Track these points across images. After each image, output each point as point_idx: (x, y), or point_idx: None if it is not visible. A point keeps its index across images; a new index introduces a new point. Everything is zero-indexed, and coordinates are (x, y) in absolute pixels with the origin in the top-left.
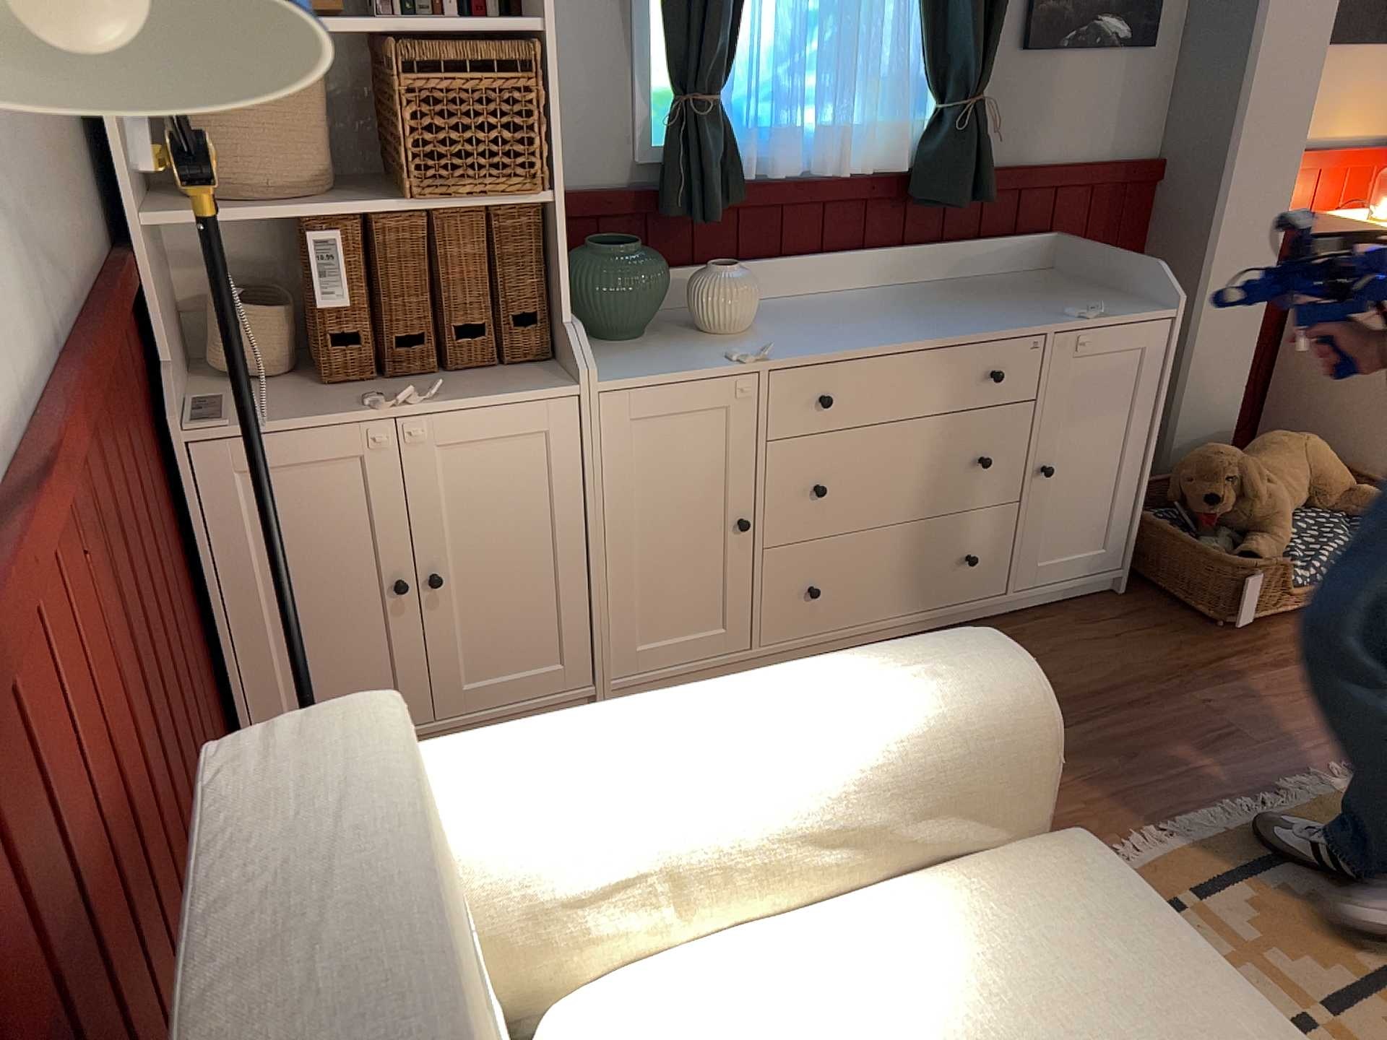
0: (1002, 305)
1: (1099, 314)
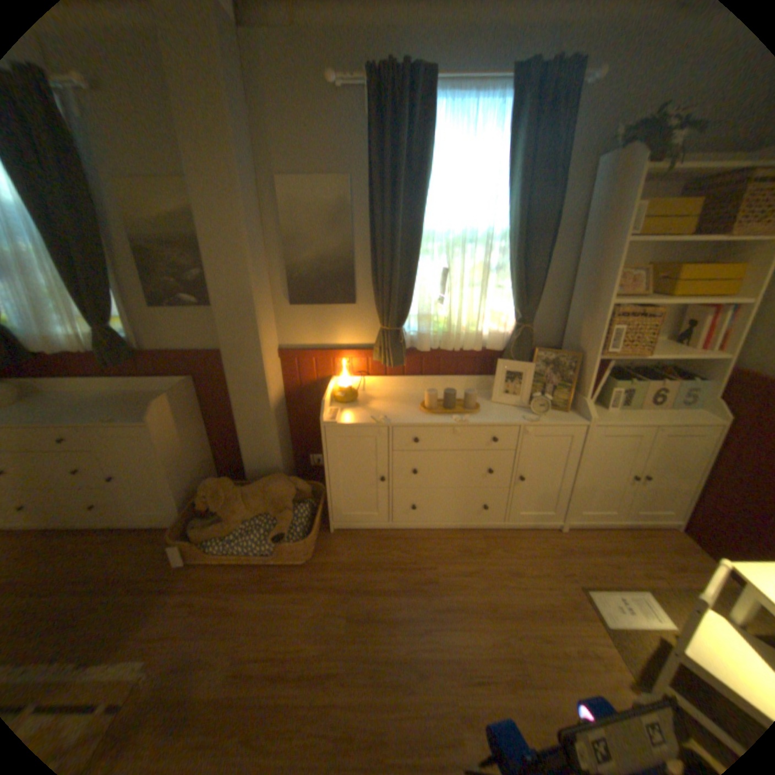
0: (108, 409)
1: (116, 421)
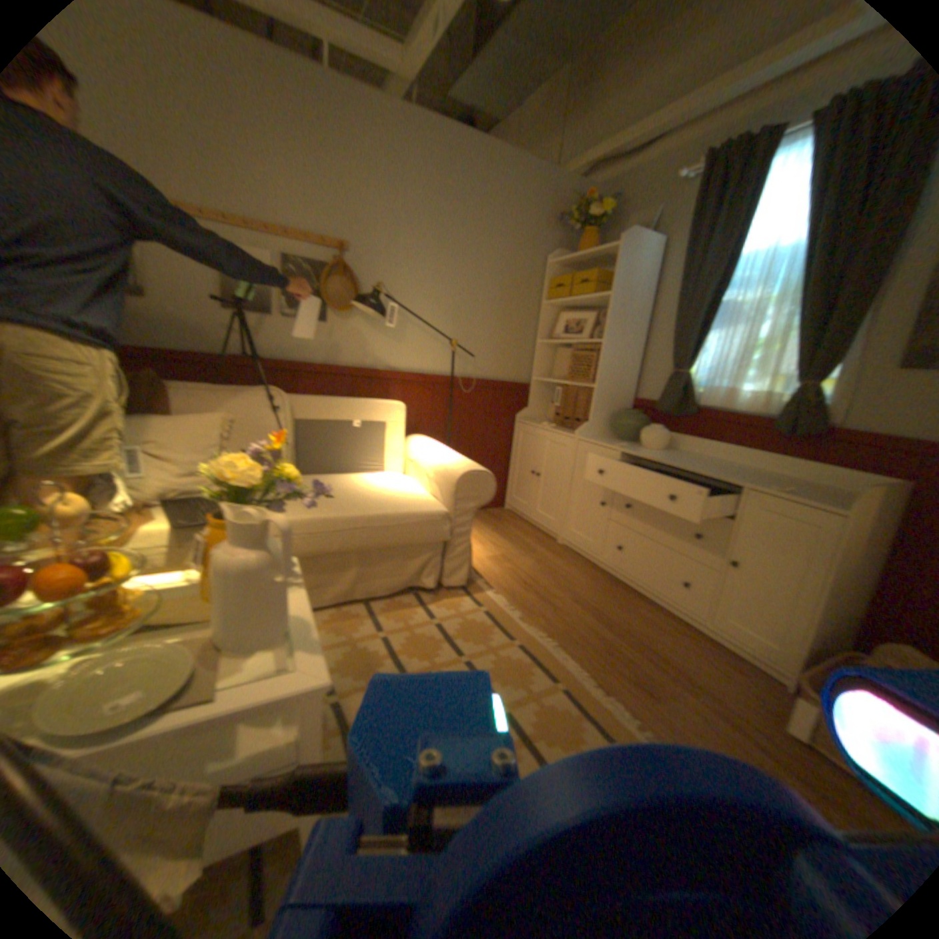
0: (770, 482)
1: (795, 495)
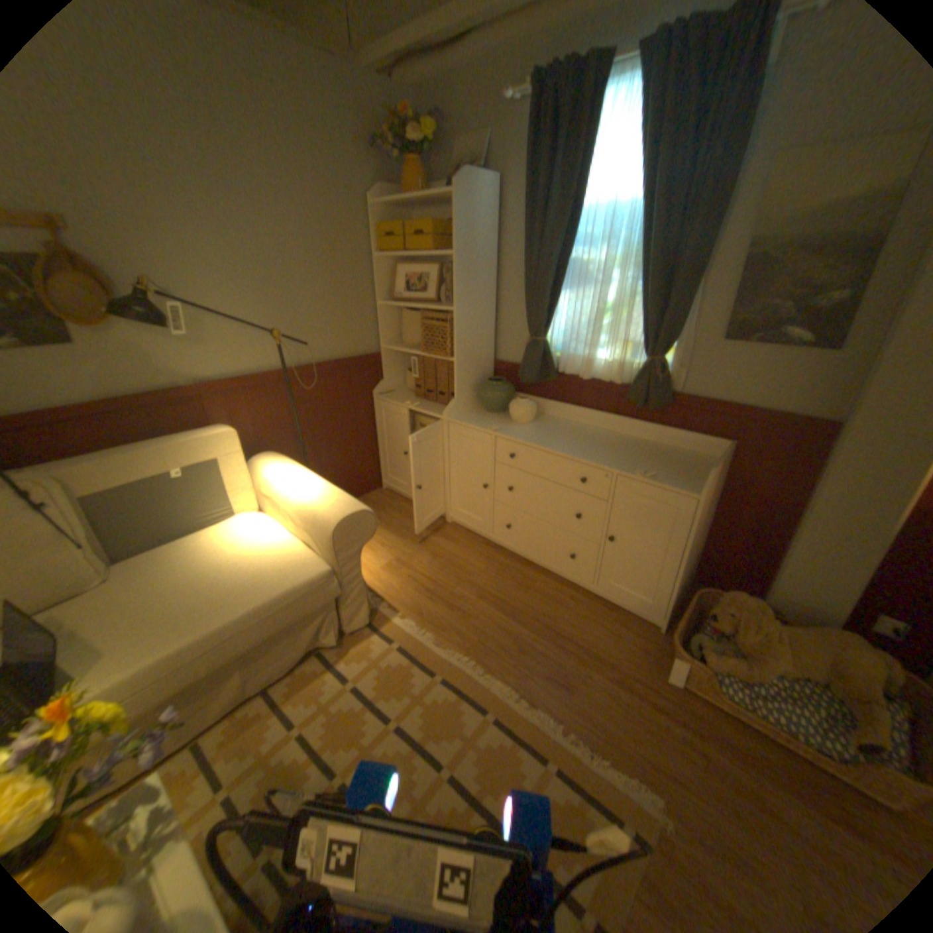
0: (632, 457)
1: (656, 478)
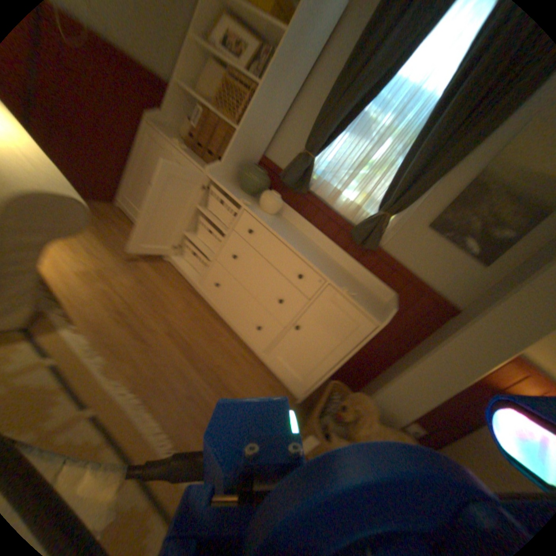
0: (338, 276)
1: (354, 298)
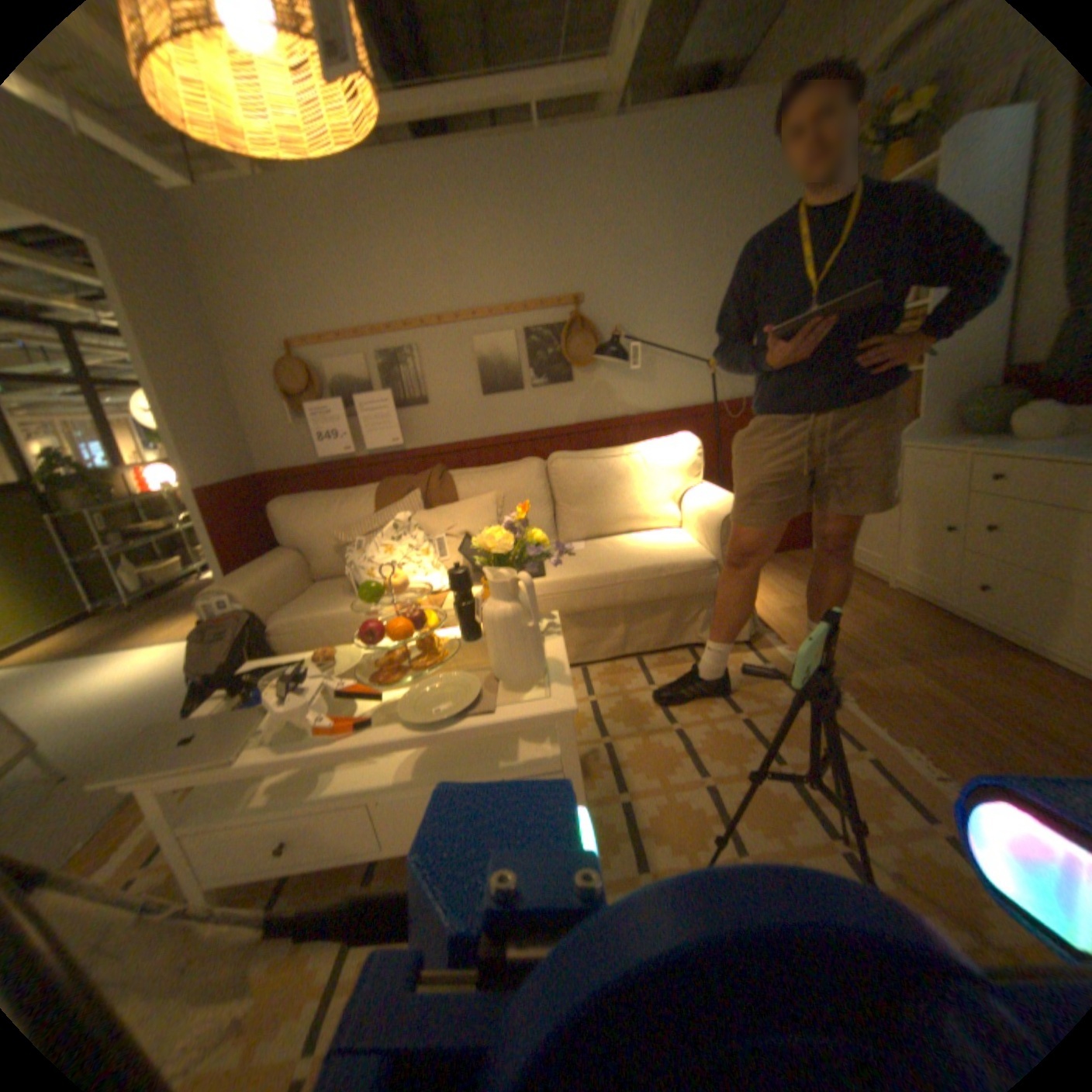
0: None
1: None
